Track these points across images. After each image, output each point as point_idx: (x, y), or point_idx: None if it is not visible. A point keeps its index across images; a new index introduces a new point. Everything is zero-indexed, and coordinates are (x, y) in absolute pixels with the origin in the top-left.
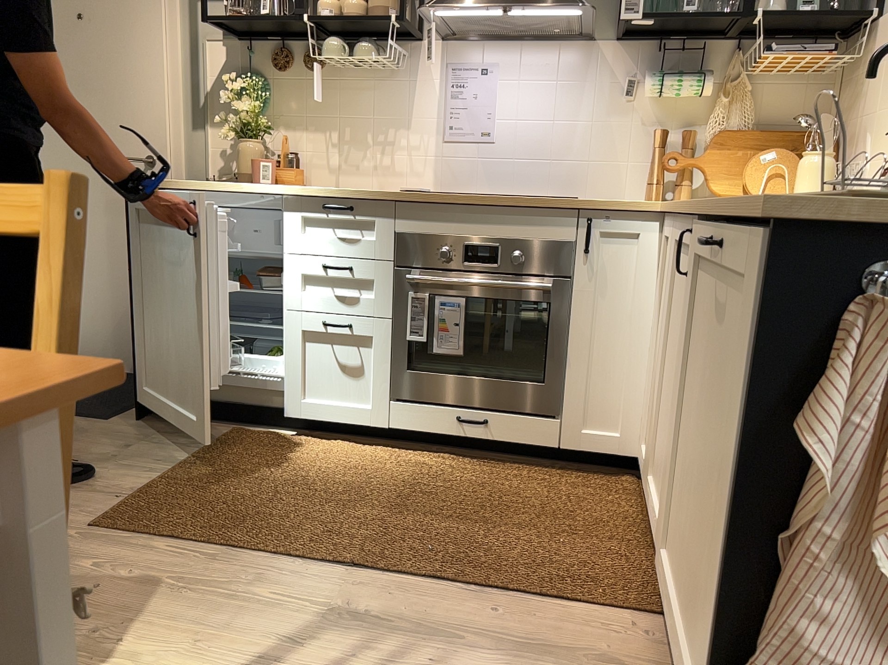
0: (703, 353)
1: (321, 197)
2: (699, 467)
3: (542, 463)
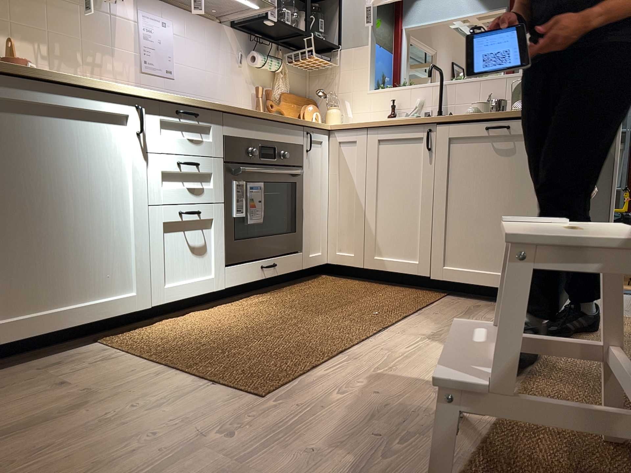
0: (464, 172)
1: (177, 103)
2: (481, 213)
3: (284, 284)
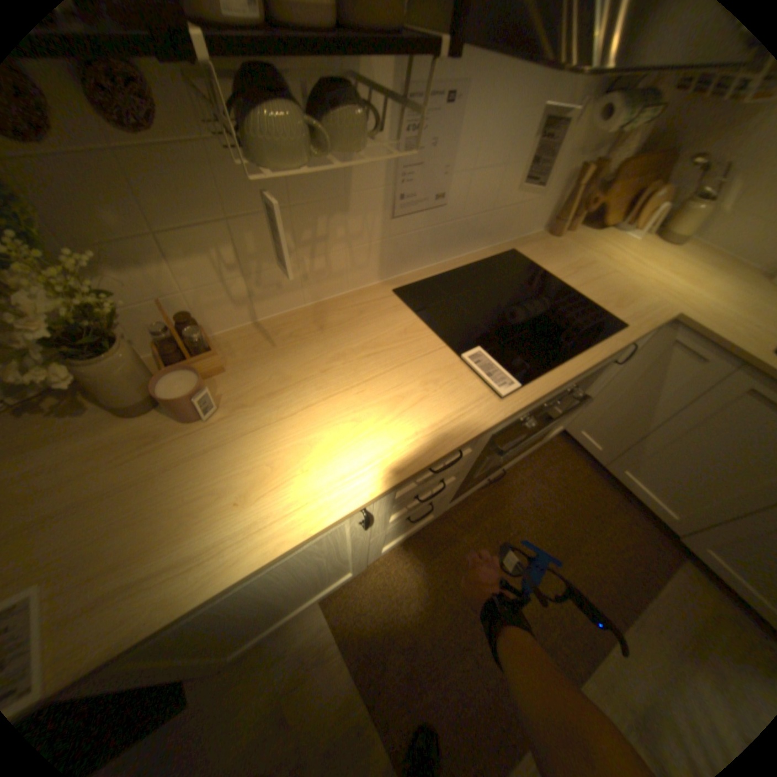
0: None
1: (429, 464)
2: None
3: None
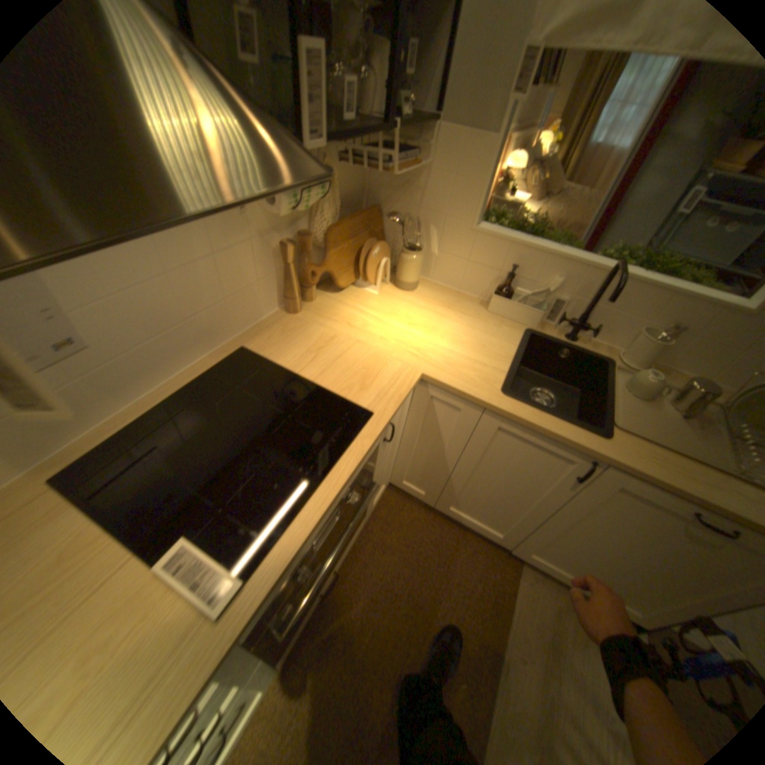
0: (616, 522)
1: None
2: (610, 555)
3: None
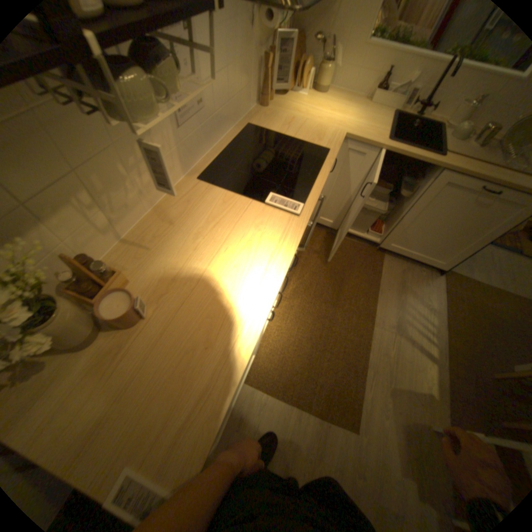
0: (442, 205)
1: (286, 268)
2: (435, 229)
3: None
